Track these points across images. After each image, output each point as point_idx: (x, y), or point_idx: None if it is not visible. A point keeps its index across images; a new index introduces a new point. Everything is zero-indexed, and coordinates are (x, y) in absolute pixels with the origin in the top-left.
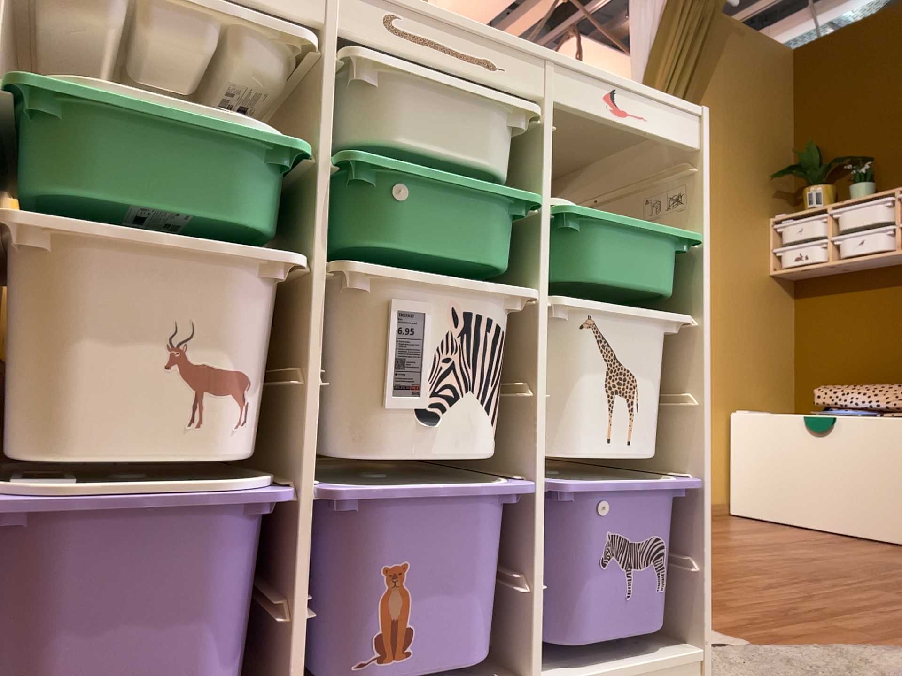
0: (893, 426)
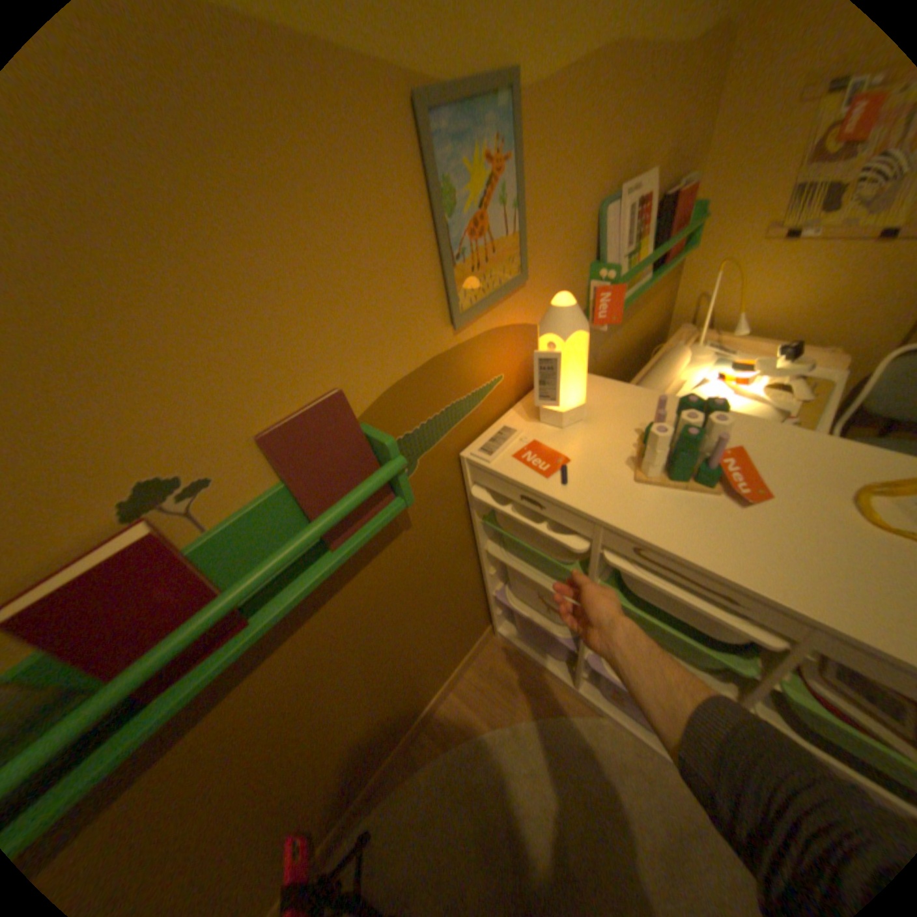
0: None
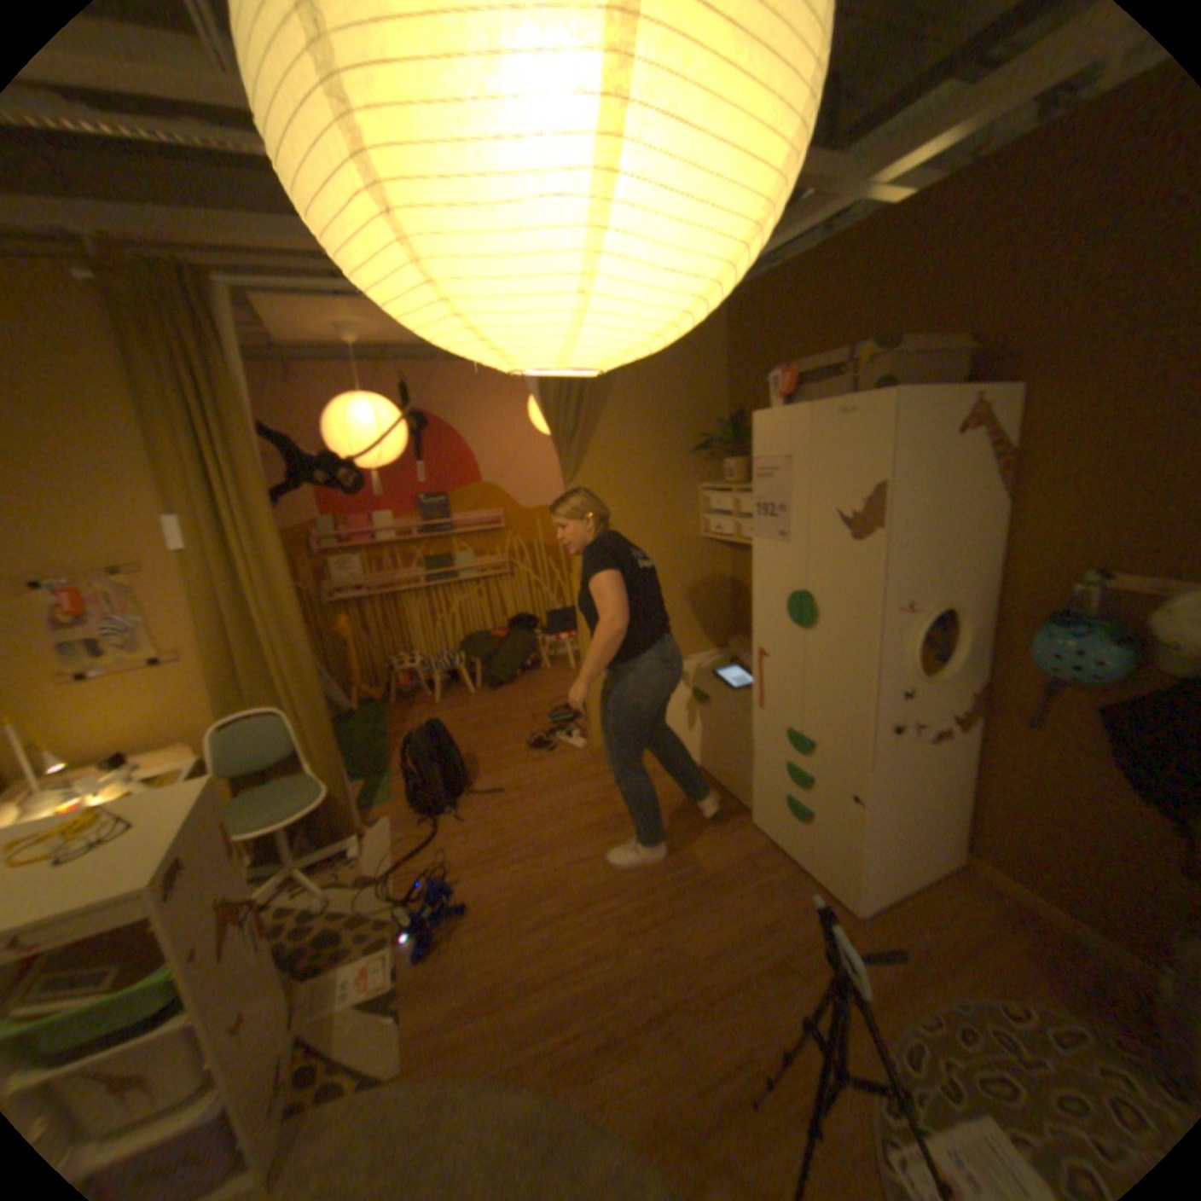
0: (740, 724)
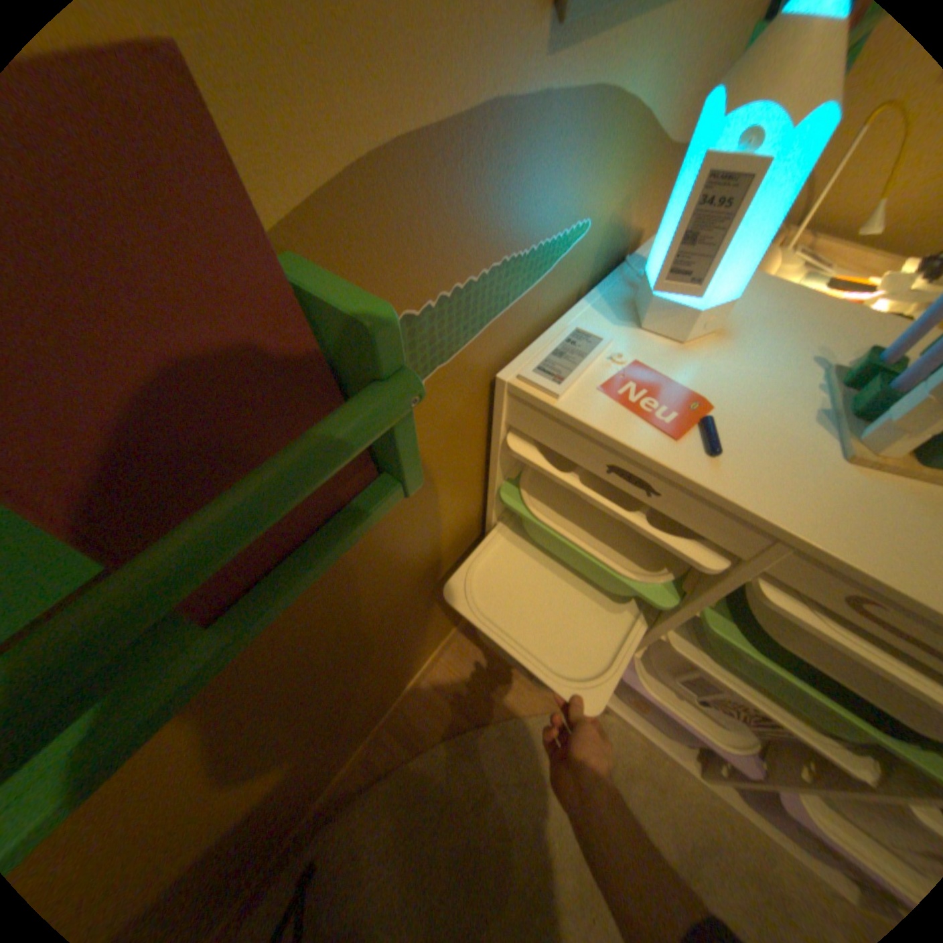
0: None
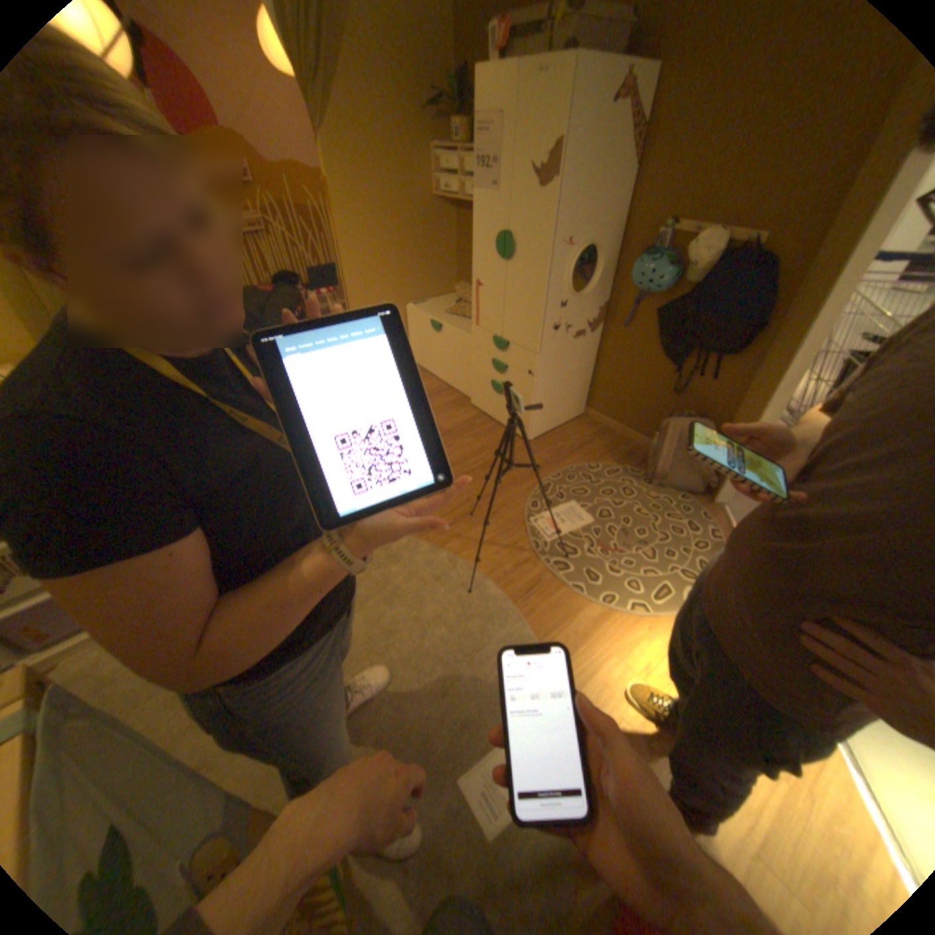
0: (463, 341)
